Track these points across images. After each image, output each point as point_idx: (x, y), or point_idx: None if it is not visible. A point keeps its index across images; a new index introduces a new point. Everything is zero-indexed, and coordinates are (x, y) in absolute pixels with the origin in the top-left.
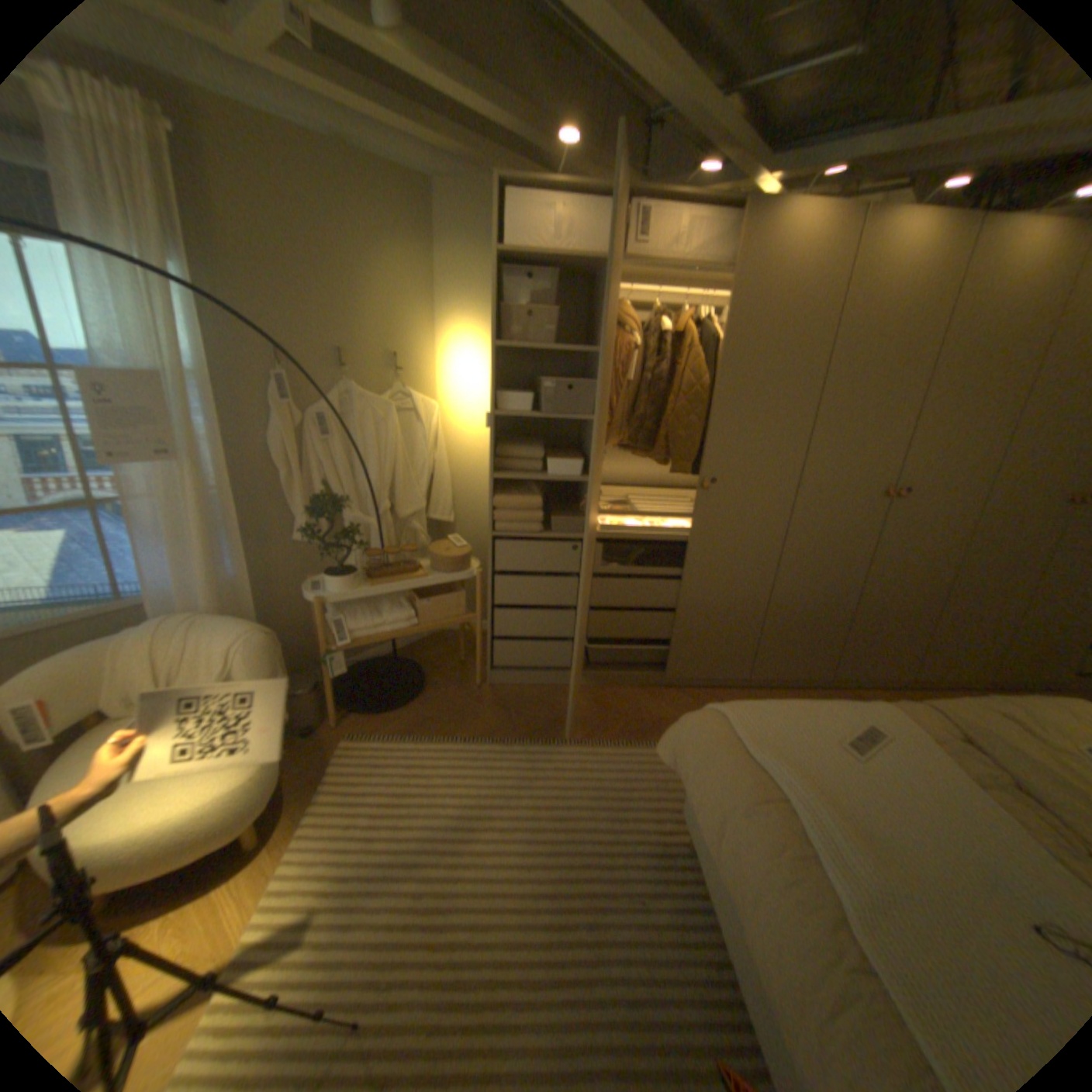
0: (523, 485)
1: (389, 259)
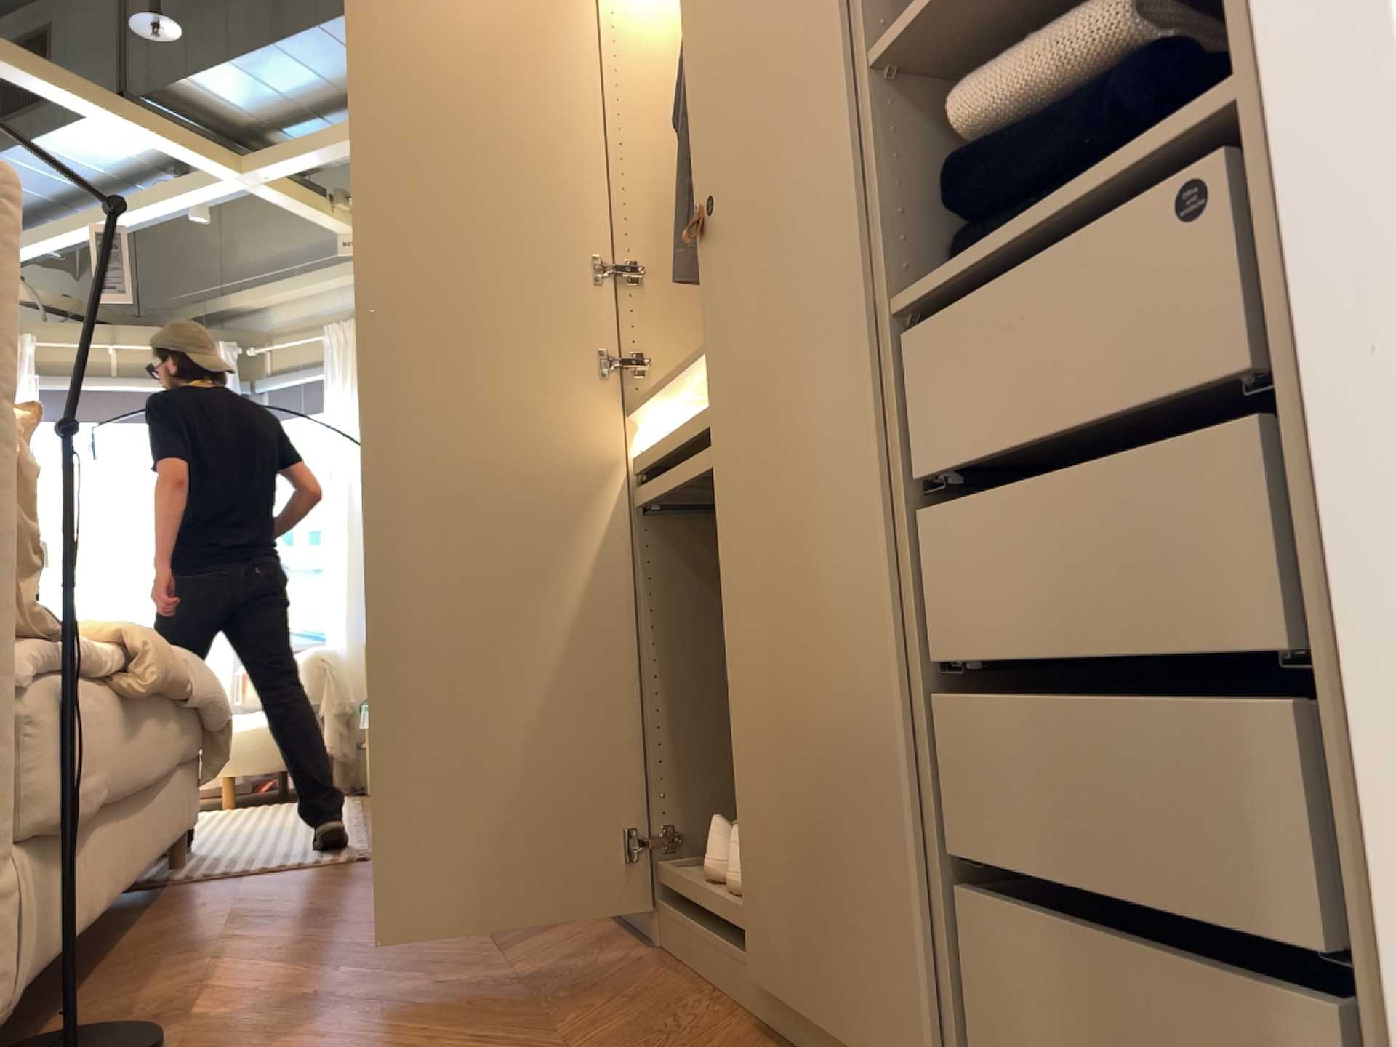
0: None
1: None
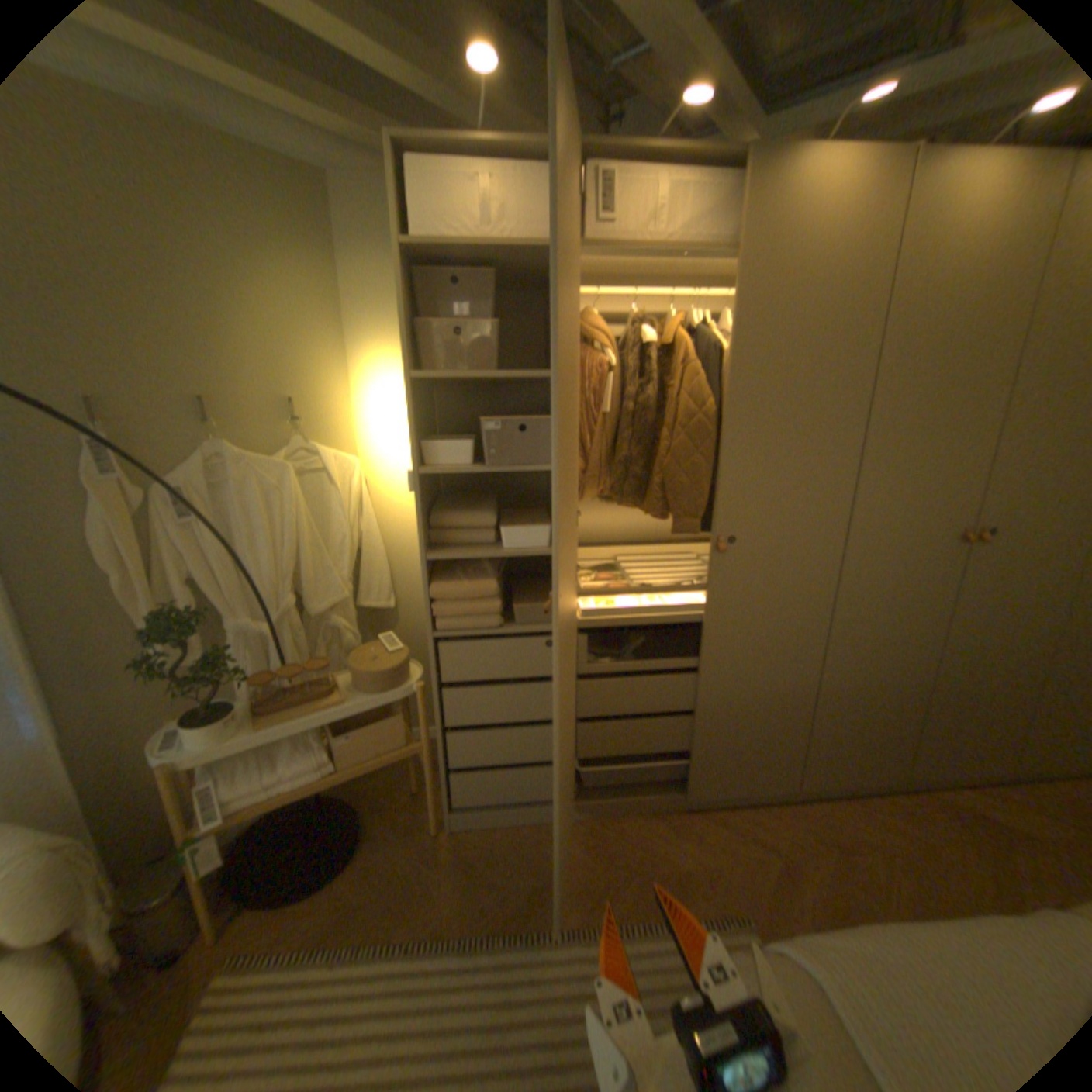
0: (474, 561)
1: (271, 274)
